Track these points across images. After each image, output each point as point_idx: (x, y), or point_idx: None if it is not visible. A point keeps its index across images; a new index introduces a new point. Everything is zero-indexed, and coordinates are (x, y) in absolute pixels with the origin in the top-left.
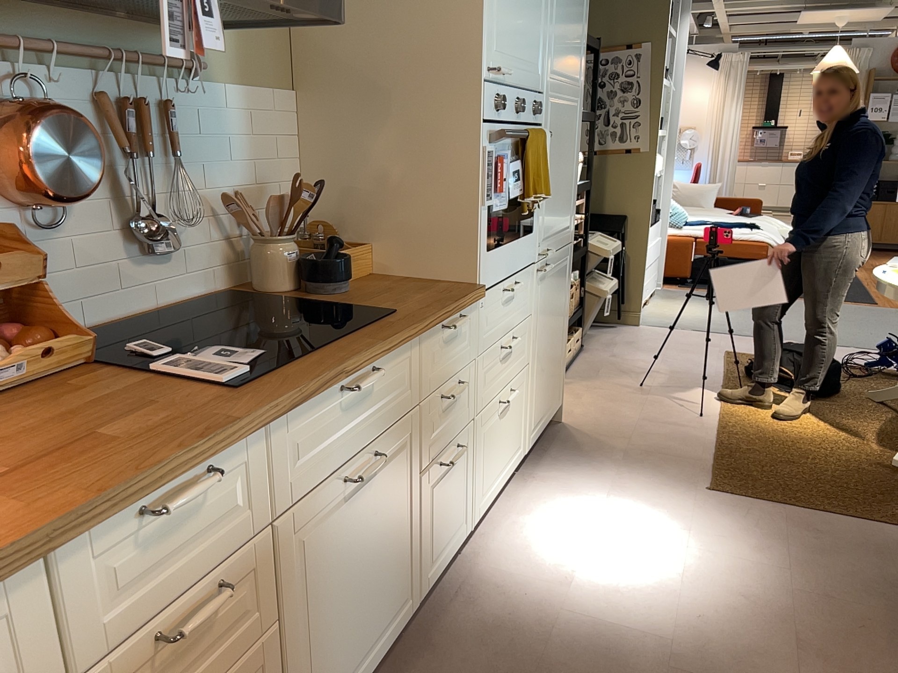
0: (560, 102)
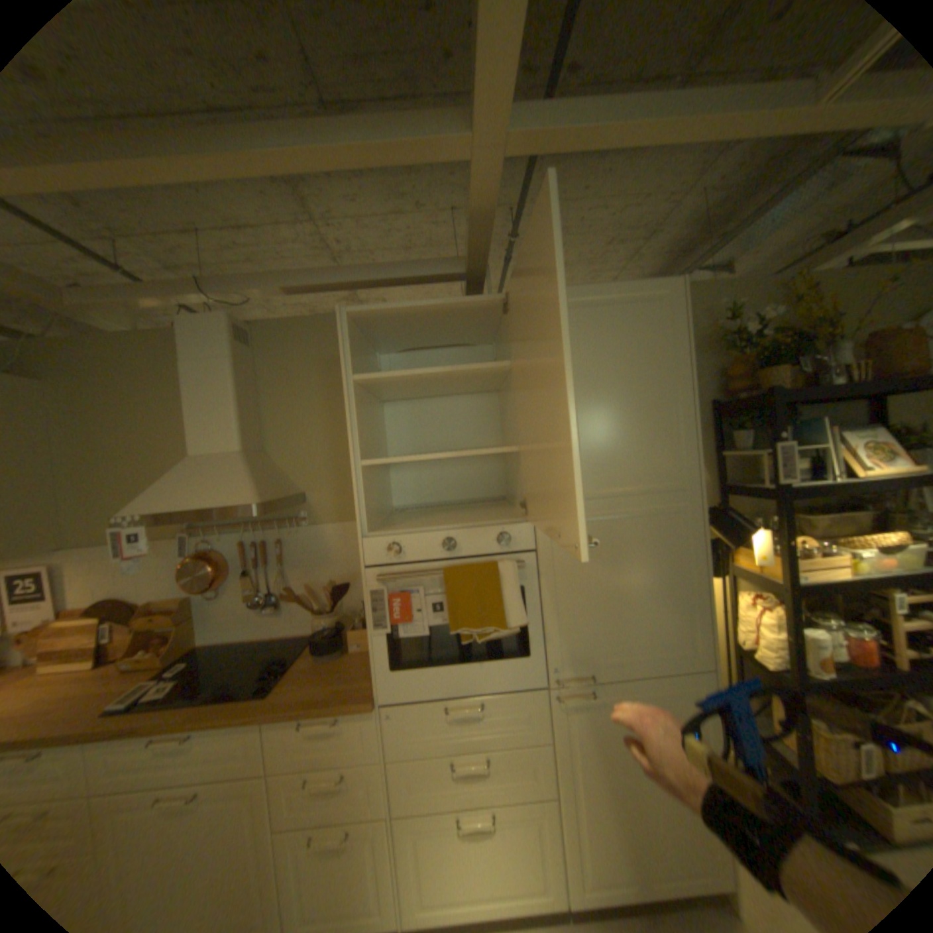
0: (595, 519)
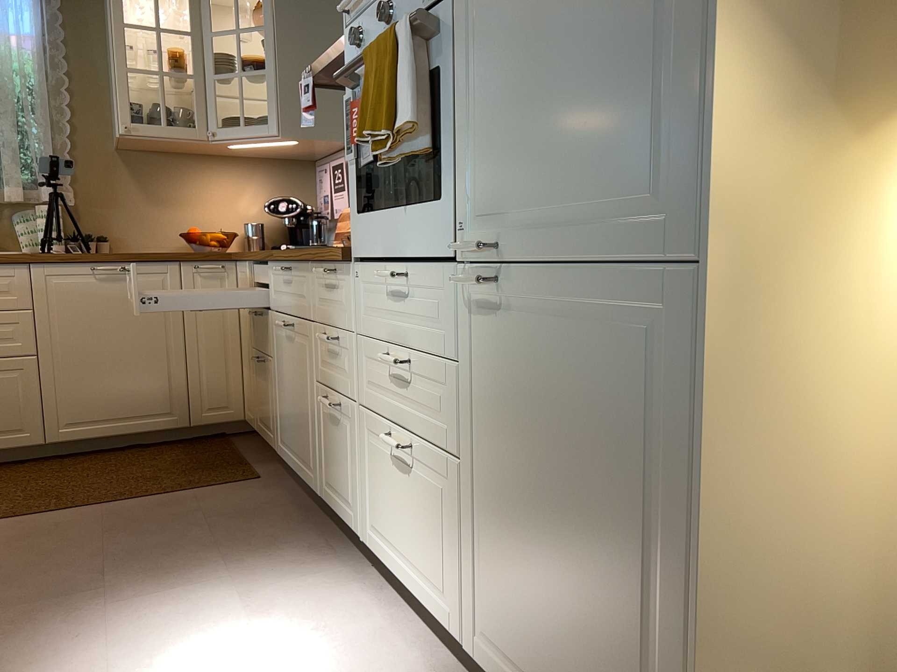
0: None
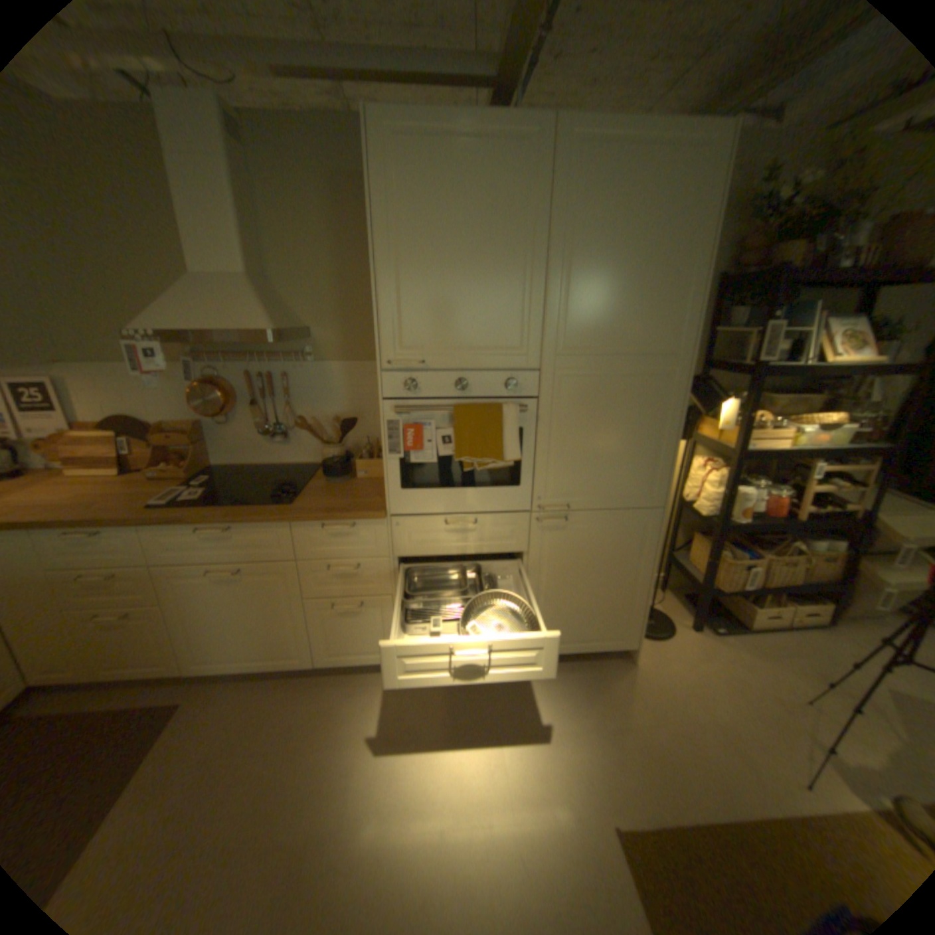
0: (595, 374)
